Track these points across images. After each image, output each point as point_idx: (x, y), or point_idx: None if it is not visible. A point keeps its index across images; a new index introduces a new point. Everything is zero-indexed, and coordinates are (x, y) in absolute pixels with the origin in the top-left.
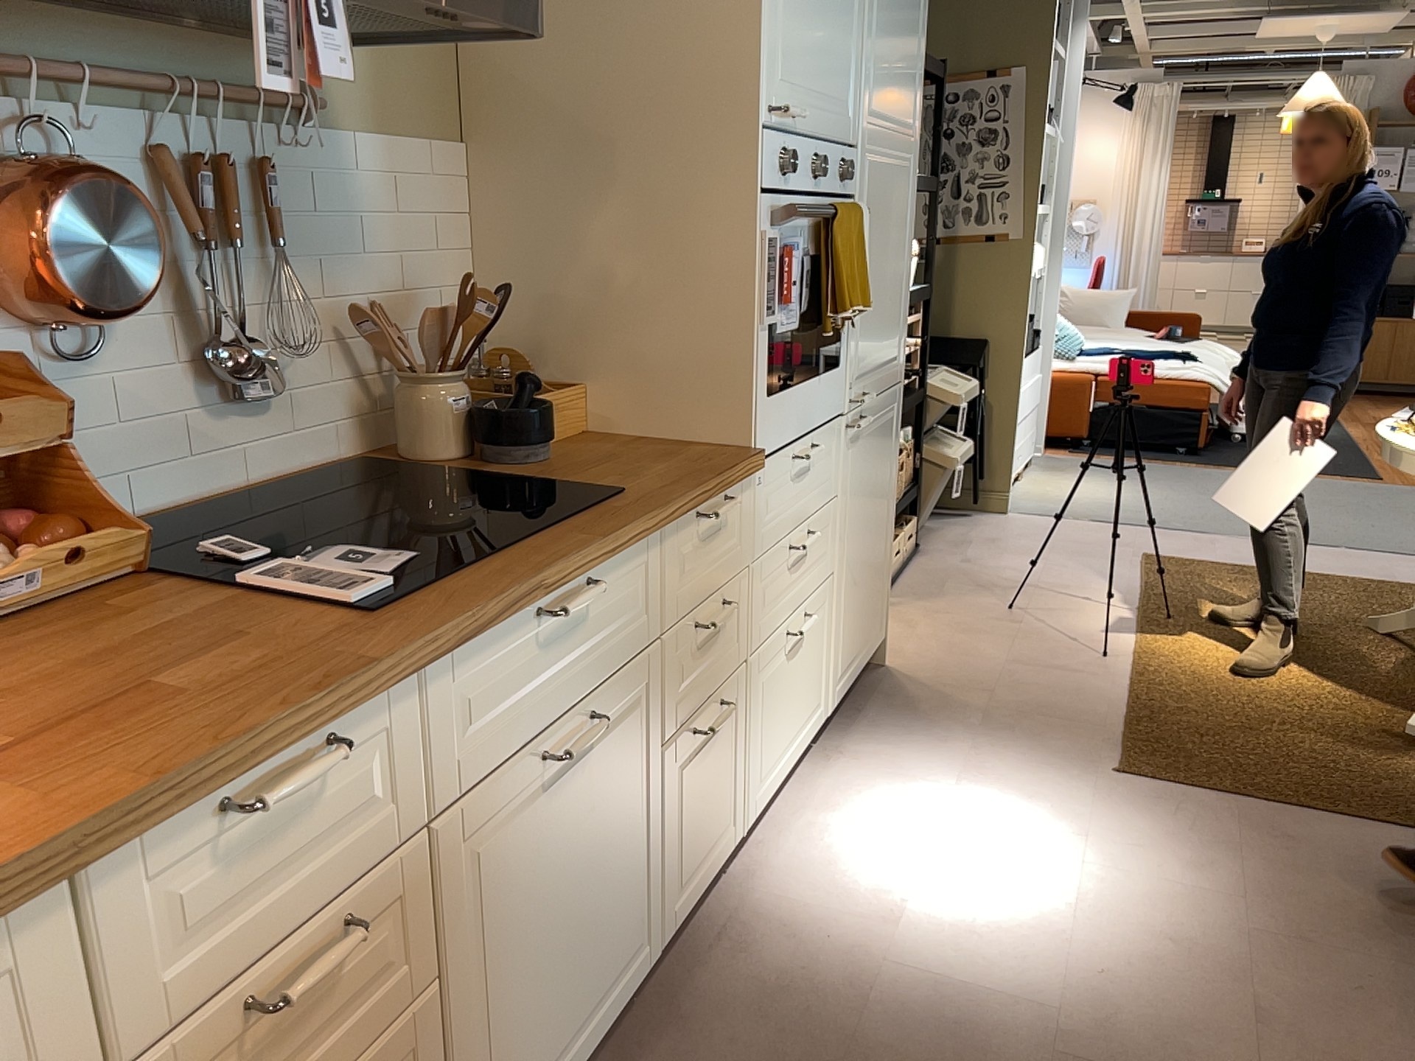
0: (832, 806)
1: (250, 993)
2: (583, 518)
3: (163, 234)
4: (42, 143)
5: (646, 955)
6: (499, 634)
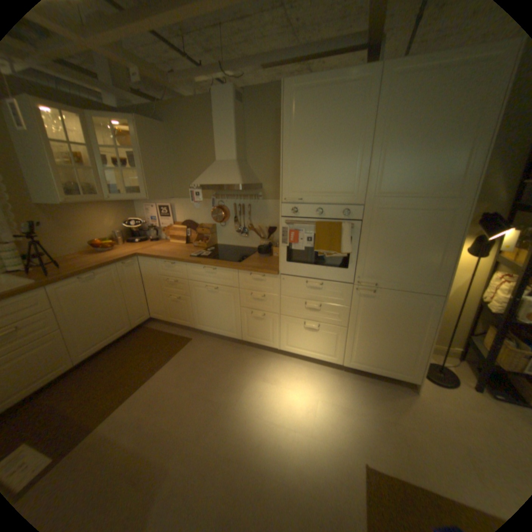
0: (310, 374)
1: (167, 278)
2: (224, 261)
3: (222, 214)
4: (220, 203)
5: (236, 336)
6: (196, 266)
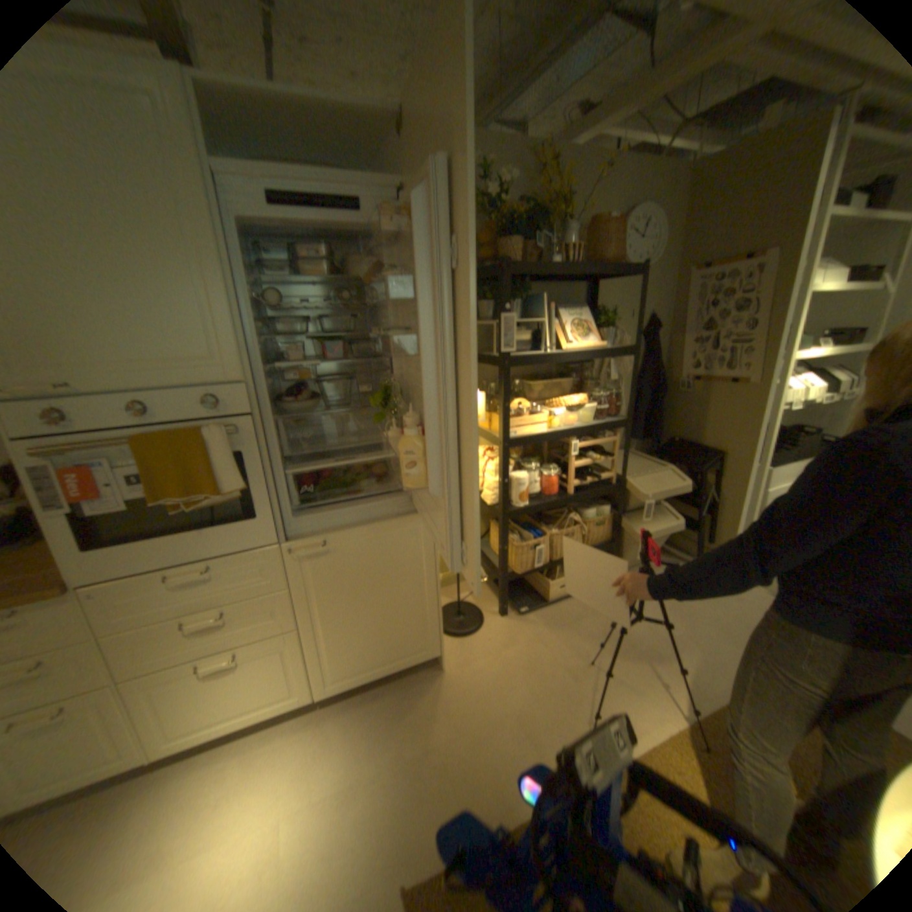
0: (249, 768)
1: None
2: None
3: None
4: None
5: None
6: None
